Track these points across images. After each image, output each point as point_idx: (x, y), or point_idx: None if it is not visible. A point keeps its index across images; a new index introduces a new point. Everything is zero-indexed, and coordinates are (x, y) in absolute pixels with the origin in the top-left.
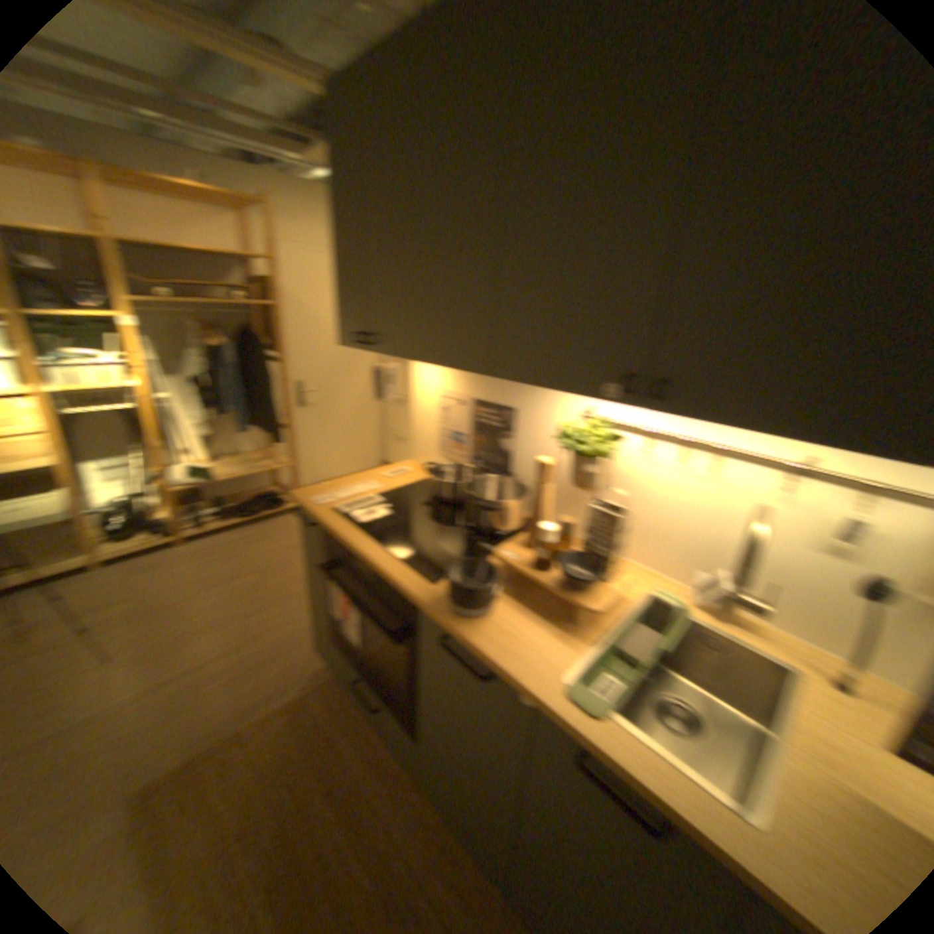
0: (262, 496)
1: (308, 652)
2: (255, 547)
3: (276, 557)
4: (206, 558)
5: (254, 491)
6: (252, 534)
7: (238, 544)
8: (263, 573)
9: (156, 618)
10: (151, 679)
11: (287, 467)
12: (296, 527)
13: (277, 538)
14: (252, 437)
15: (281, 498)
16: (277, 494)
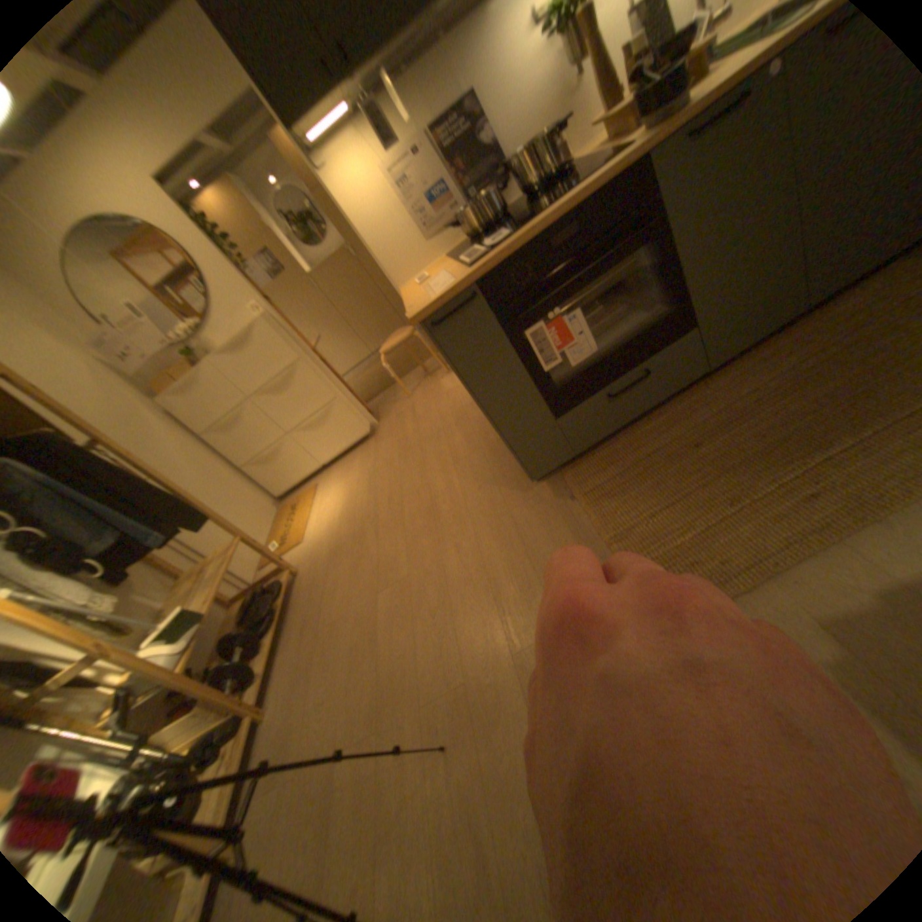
0: (247, 601)
1: (523, 503)
2: (327, 603)
3: (360, 574)
4: (310, 662)
5: (225, 623)
6: (300, 615)
7: (308, 627)
8: (379, 581)
9: (386, 695)
10: (492, 664)
11: (240, 537)
12: (323, 566)
13: (328, 582)
14: (150, 578)
15: (262, 587)
16: (251, 593)
